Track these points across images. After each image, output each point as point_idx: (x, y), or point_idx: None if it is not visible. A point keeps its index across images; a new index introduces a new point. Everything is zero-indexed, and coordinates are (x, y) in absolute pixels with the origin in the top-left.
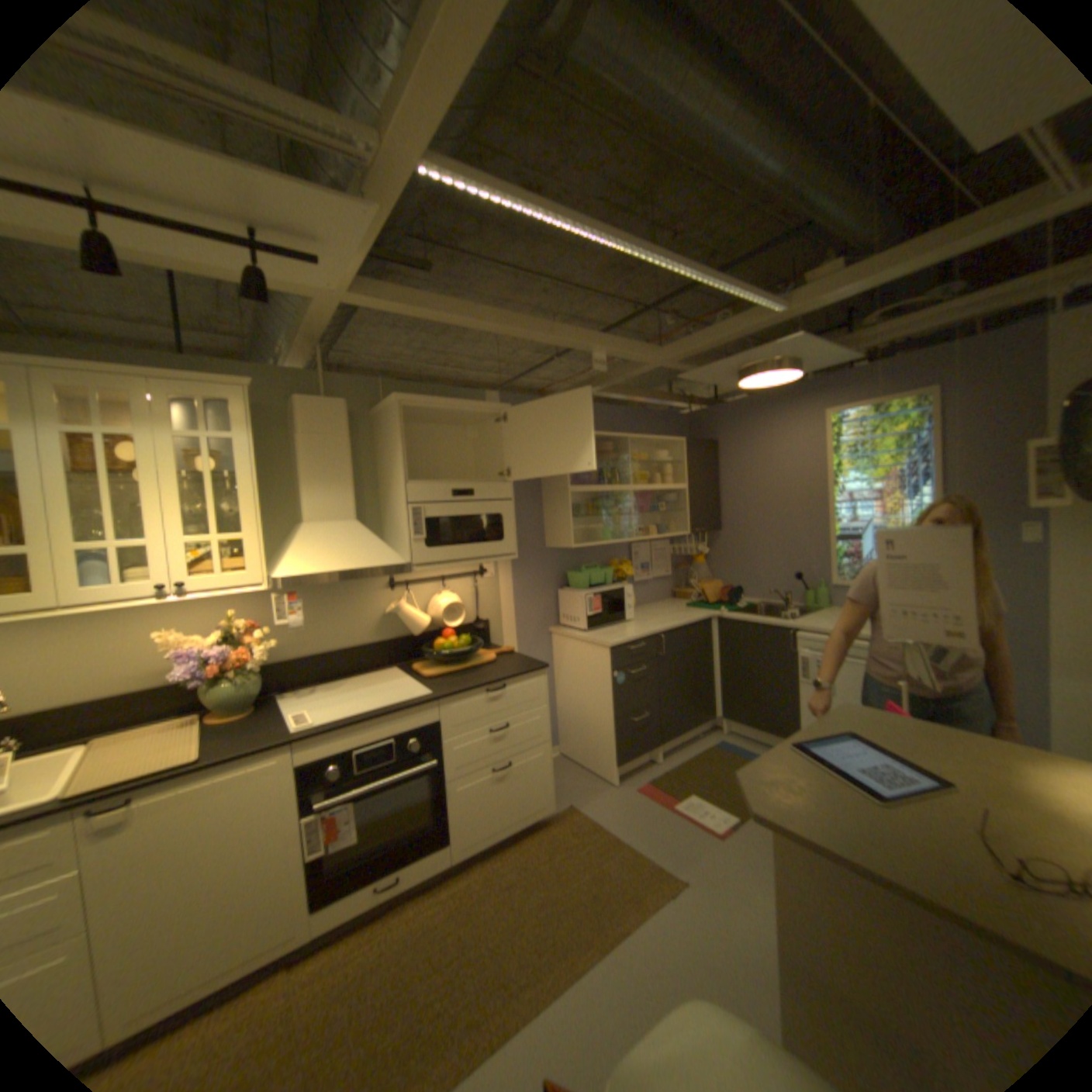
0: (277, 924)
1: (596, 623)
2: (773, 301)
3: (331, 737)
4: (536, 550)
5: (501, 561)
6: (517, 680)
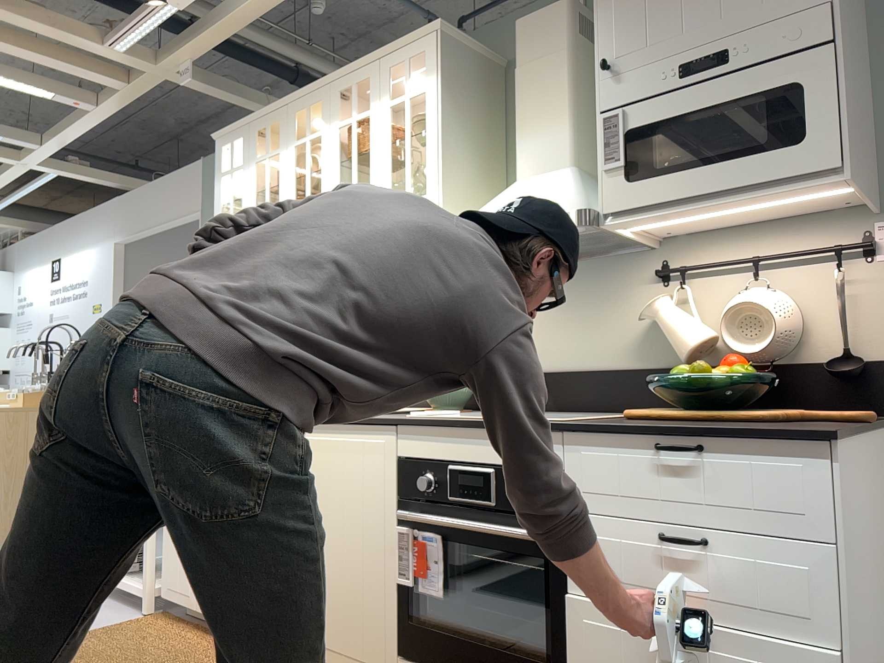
0: (373, 641)
1: None
2: None
3: (430, 434)
4: None
5: None
6: (738, 447)
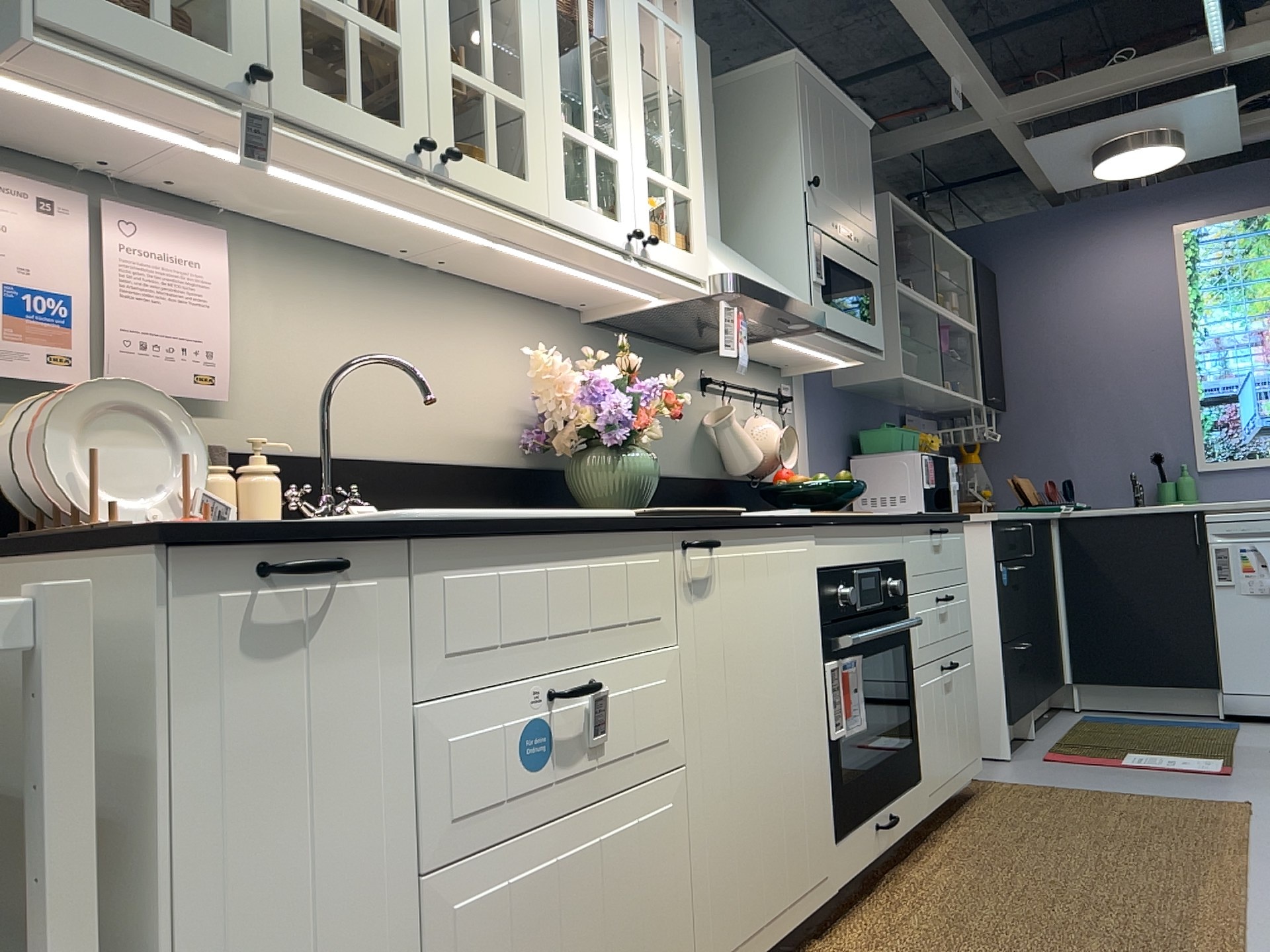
0: (816, 845)
1: (933, 505)
2: (1218, 37)
3: (840, 535)
4: (829, 387)
5: (800, 392)
6: (950, 529)
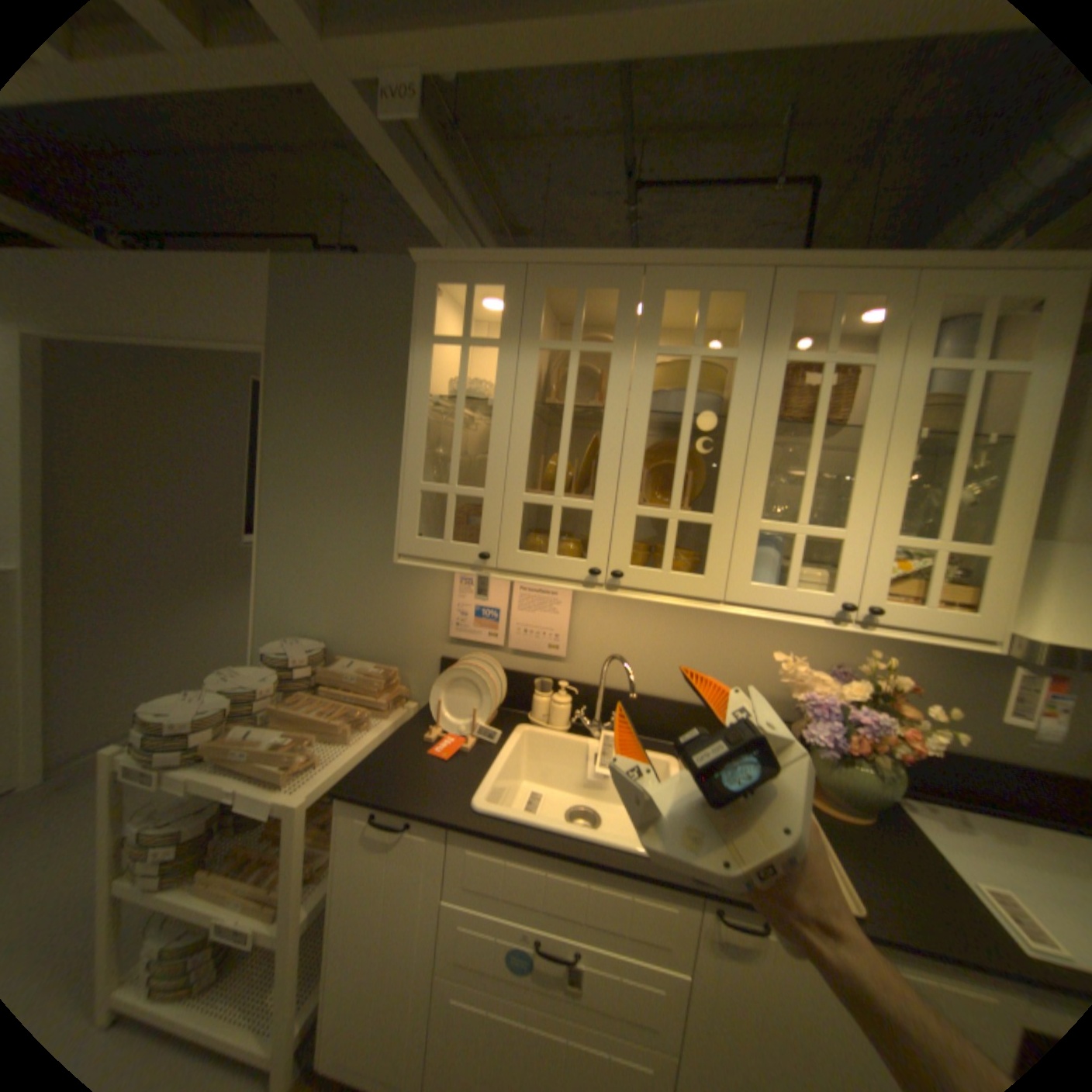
0: None
1: None
2: None
3: None
4: None
5: None
6: None
